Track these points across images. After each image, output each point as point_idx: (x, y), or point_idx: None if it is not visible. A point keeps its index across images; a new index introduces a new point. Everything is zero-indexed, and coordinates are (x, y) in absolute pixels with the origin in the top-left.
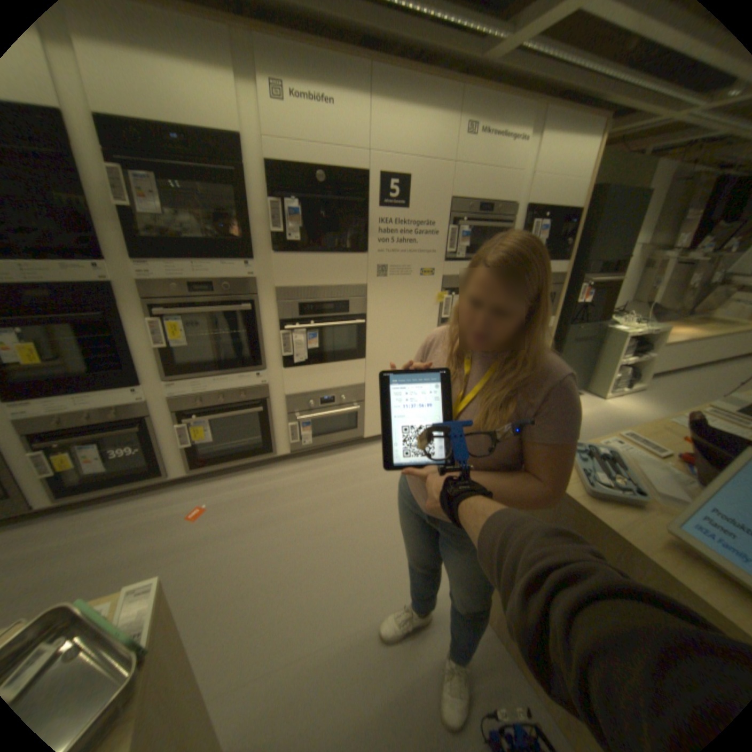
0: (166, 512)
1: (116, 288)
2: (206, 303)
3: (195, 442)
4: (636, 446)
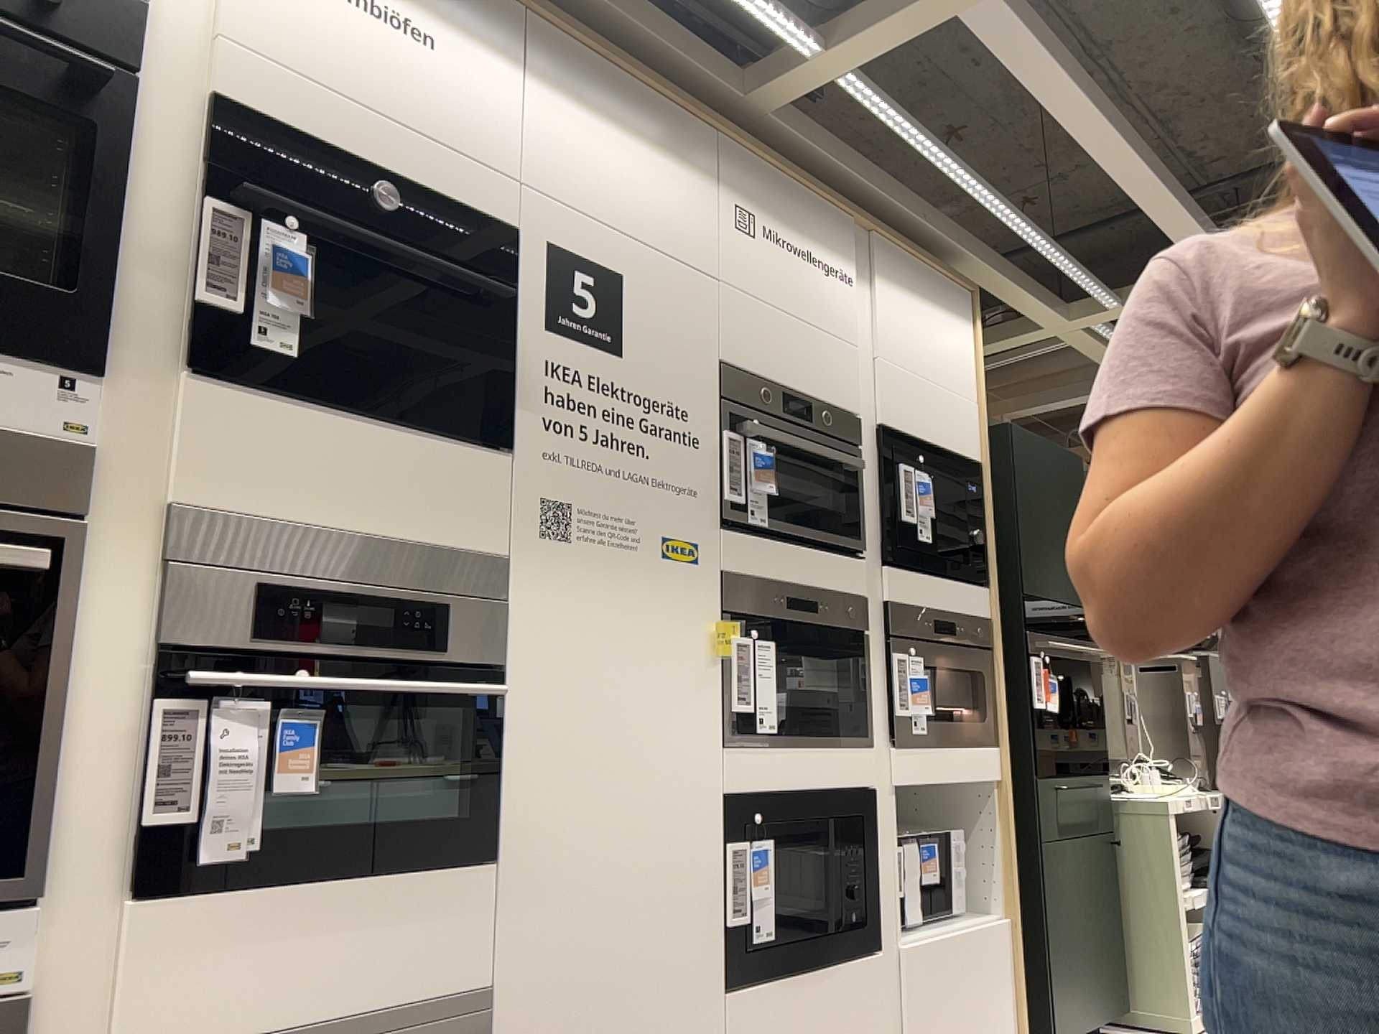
0: None
1: None
2: None
3: None
4: None
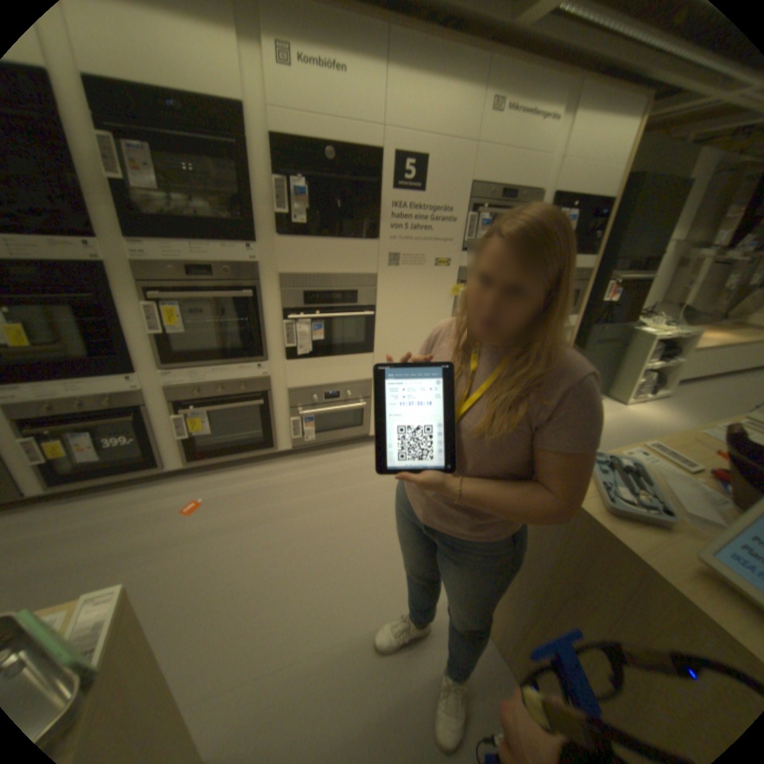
0: (162, 503)
1: (109, 267)
2: (205, 287)
3: (193, 433)
4: (662, 458)
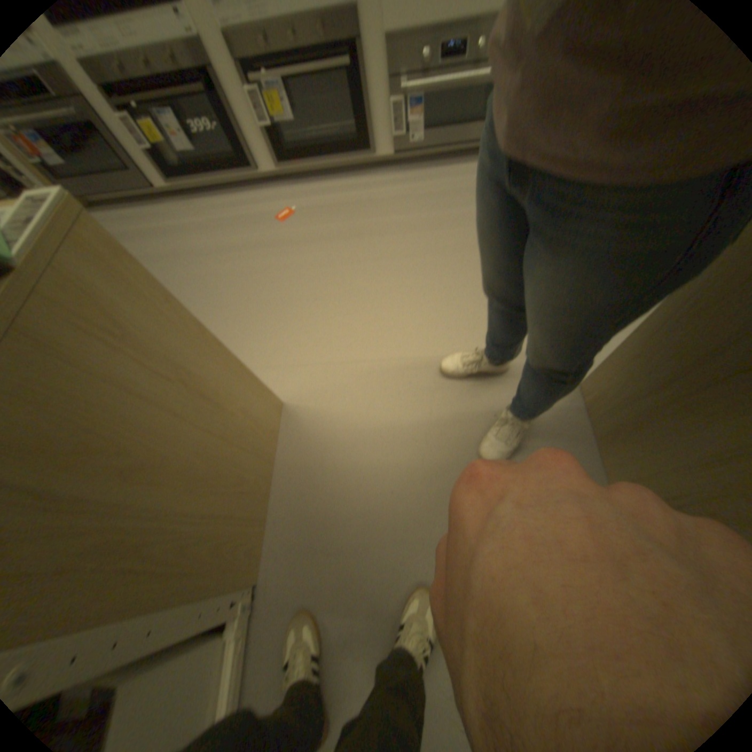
0: (261, 205)
1: None
2: None
3: (275, 115)
4: None
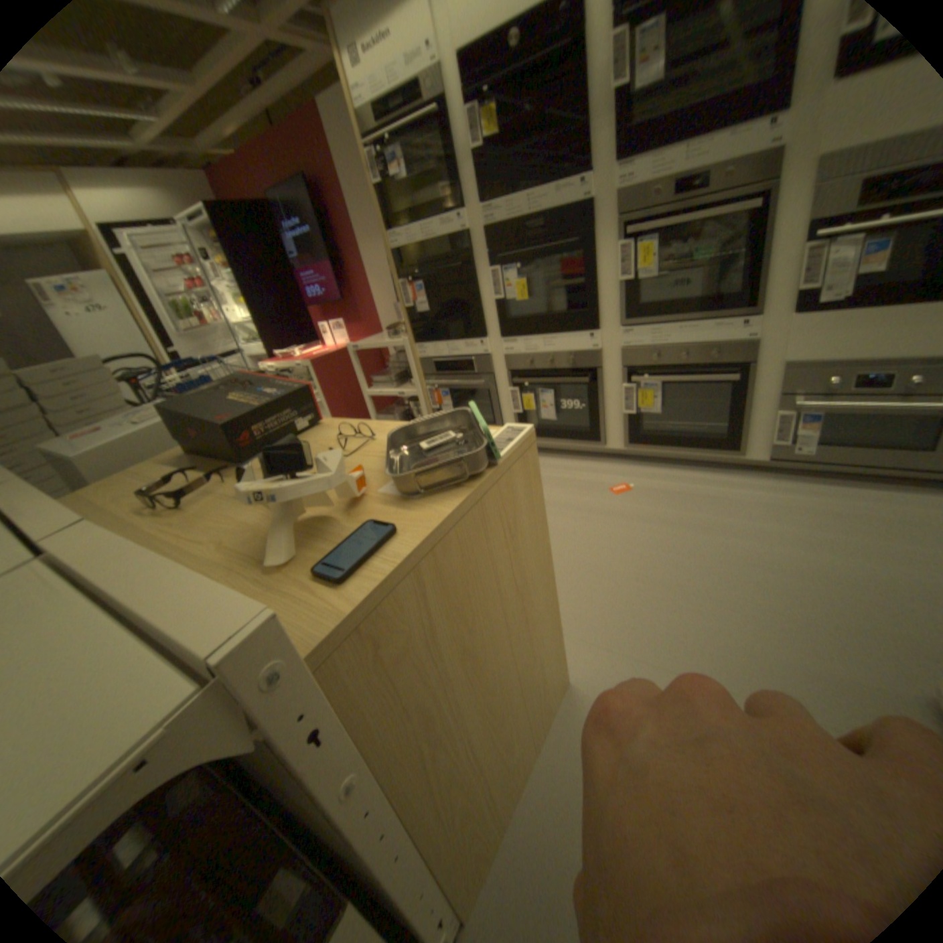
0: (597, 477)
1: (599, 204)
2: (697, 206)
3: (643, 409)
4: None
